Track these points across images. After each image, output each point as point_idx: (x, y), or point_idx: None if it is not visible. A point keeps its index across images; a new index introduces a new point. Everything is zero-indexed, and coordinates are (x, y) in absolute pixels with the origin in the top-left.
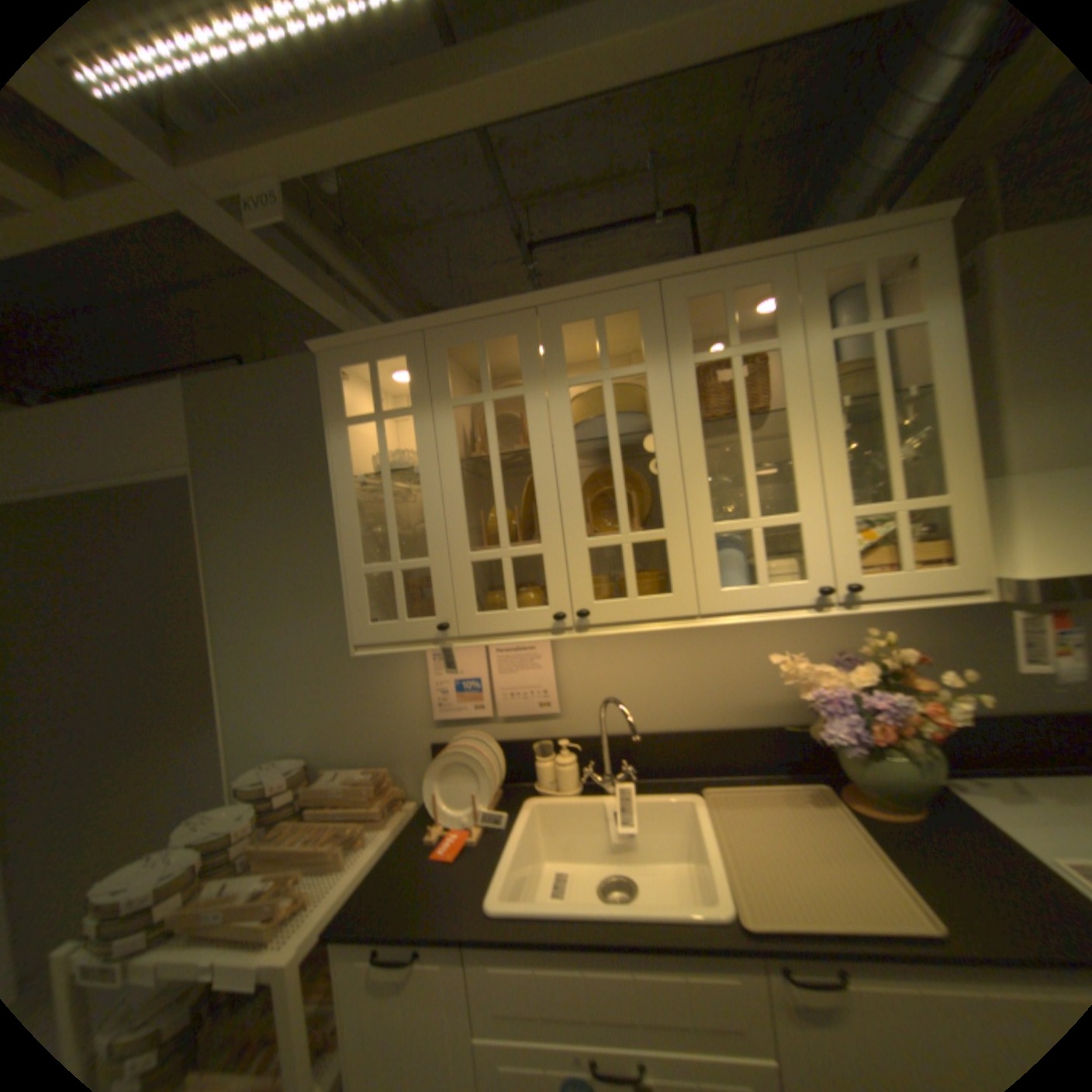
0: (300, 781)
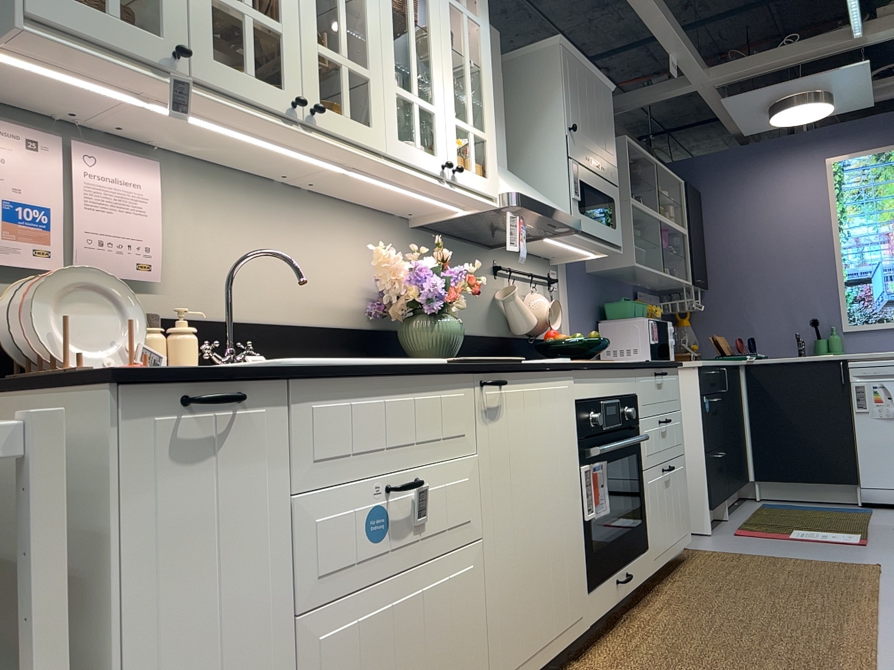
0: None
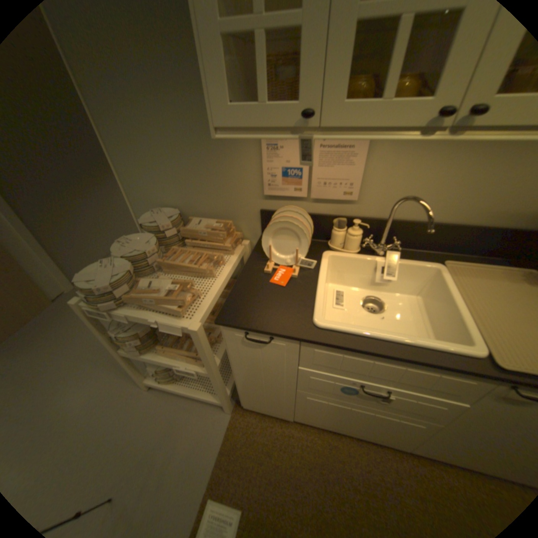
0: (178, 220)
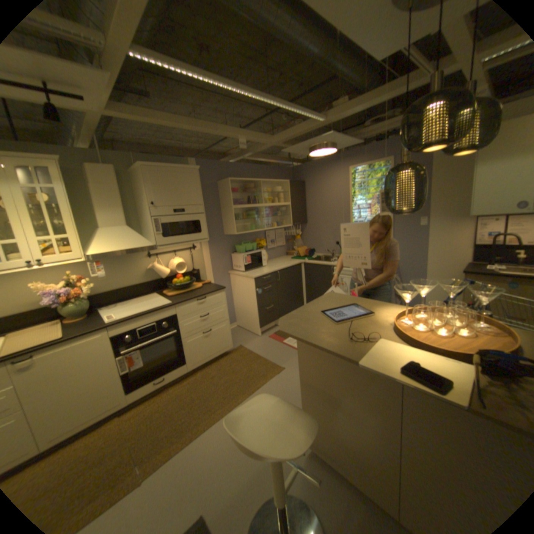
0: None
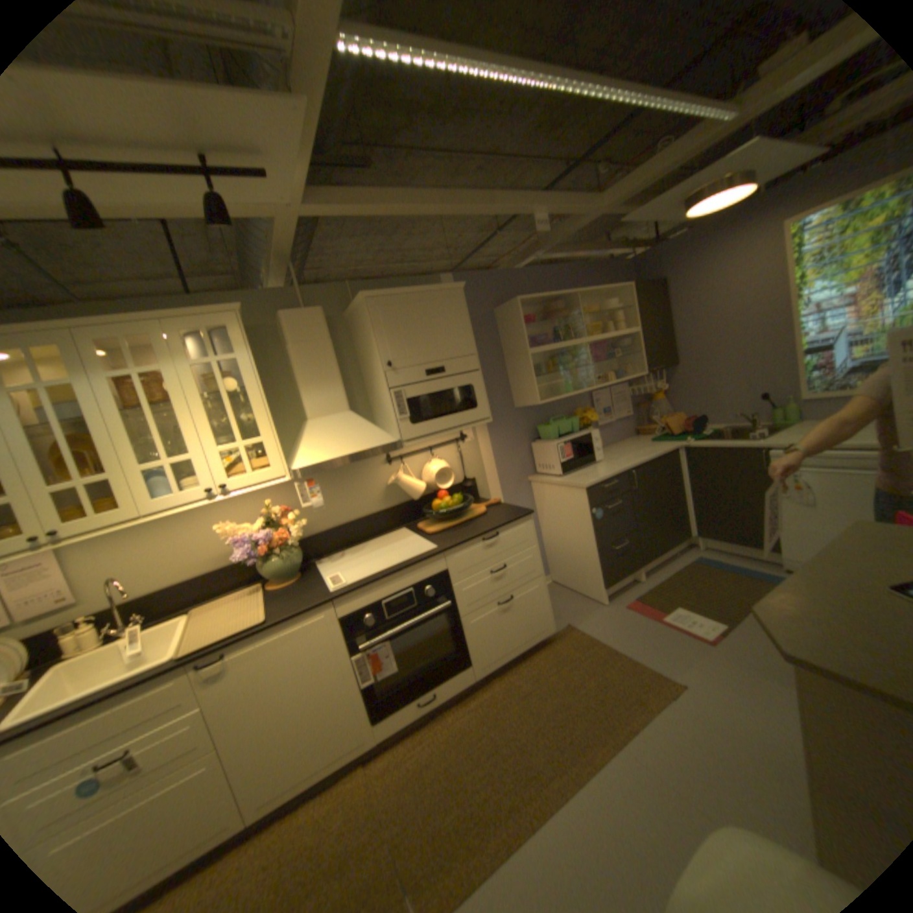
0: None
